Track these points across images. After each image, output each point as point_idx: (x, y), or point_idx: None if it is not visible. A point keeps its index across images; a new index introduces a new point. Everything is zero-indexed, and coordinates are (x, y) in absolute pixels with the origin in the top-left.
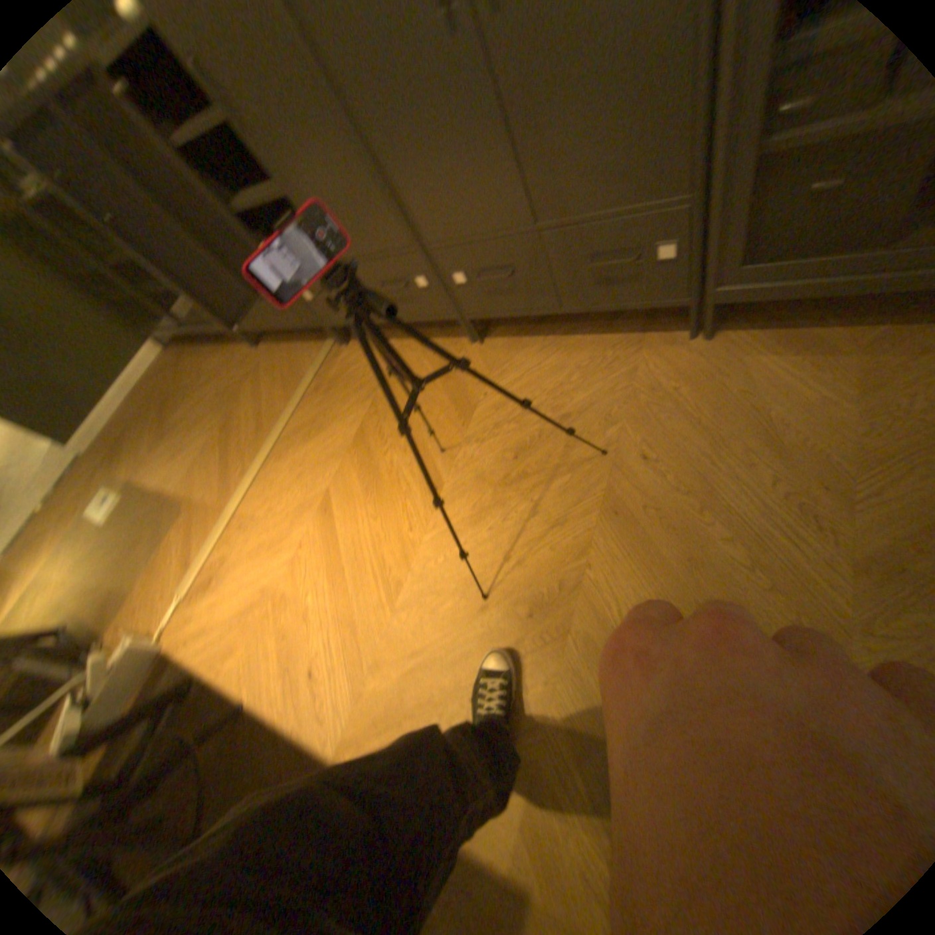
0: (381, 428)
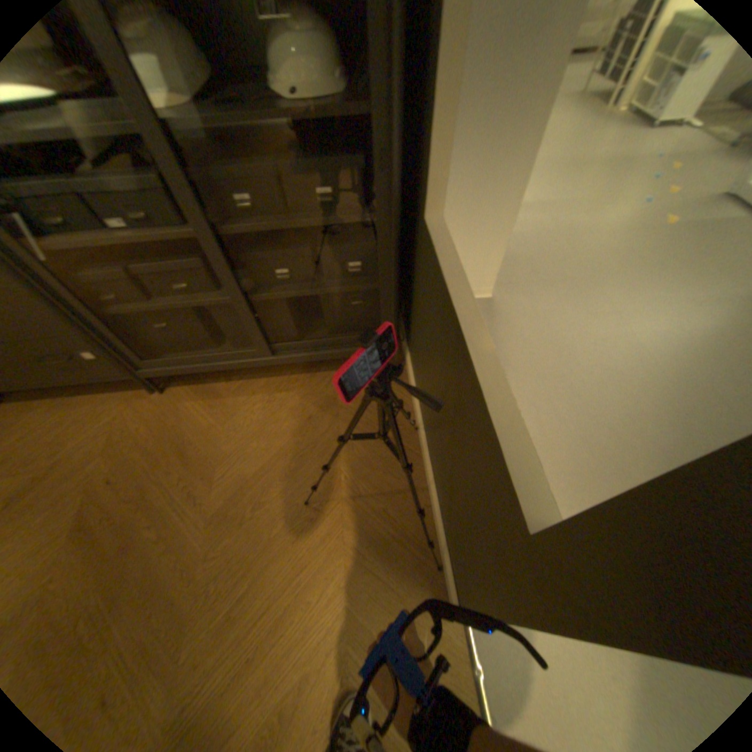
0: None
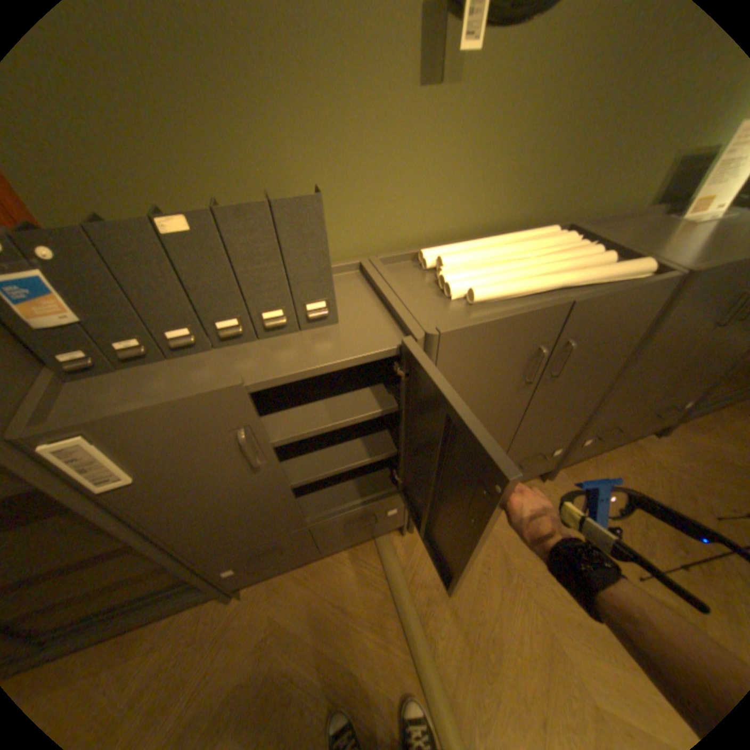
0: (562, 595)
